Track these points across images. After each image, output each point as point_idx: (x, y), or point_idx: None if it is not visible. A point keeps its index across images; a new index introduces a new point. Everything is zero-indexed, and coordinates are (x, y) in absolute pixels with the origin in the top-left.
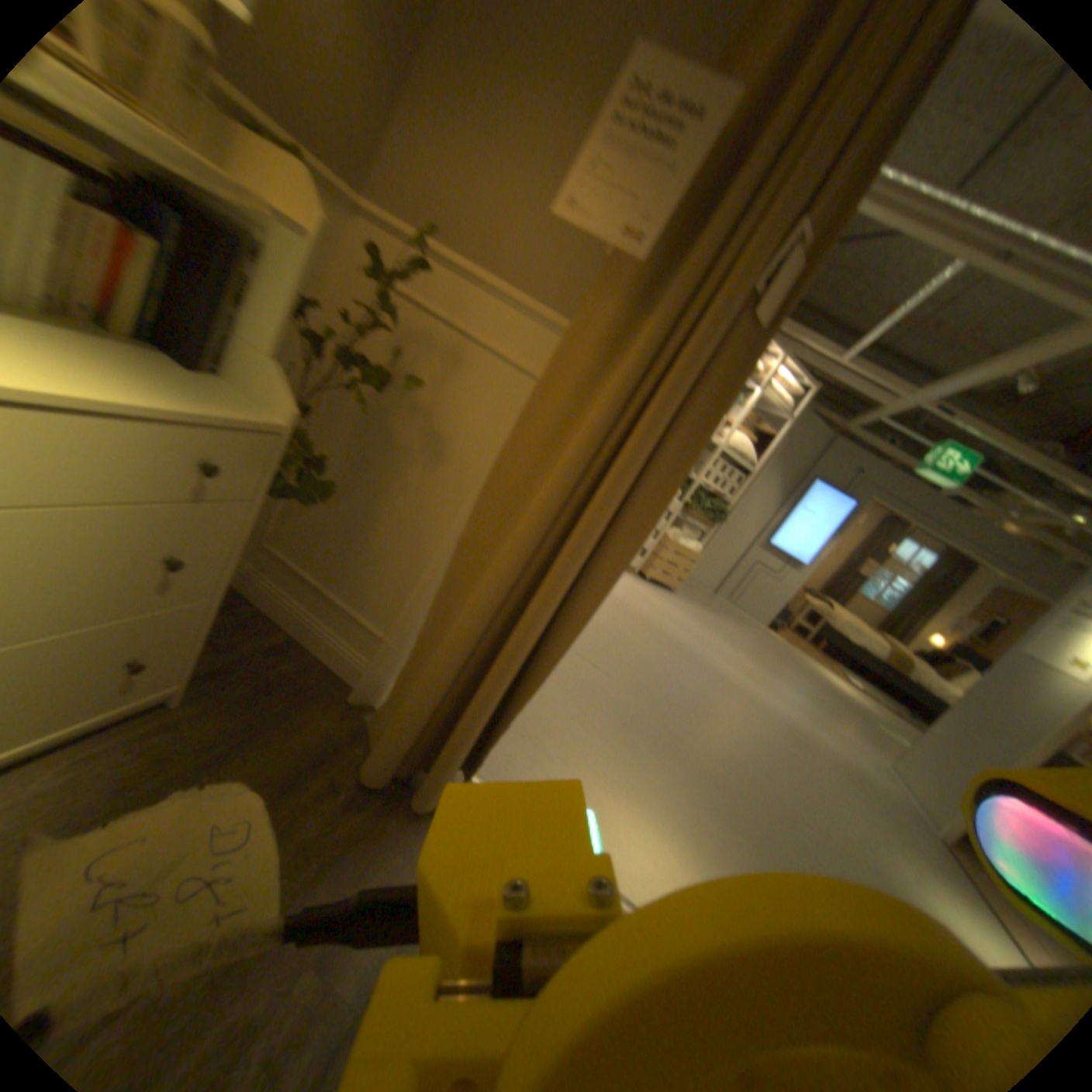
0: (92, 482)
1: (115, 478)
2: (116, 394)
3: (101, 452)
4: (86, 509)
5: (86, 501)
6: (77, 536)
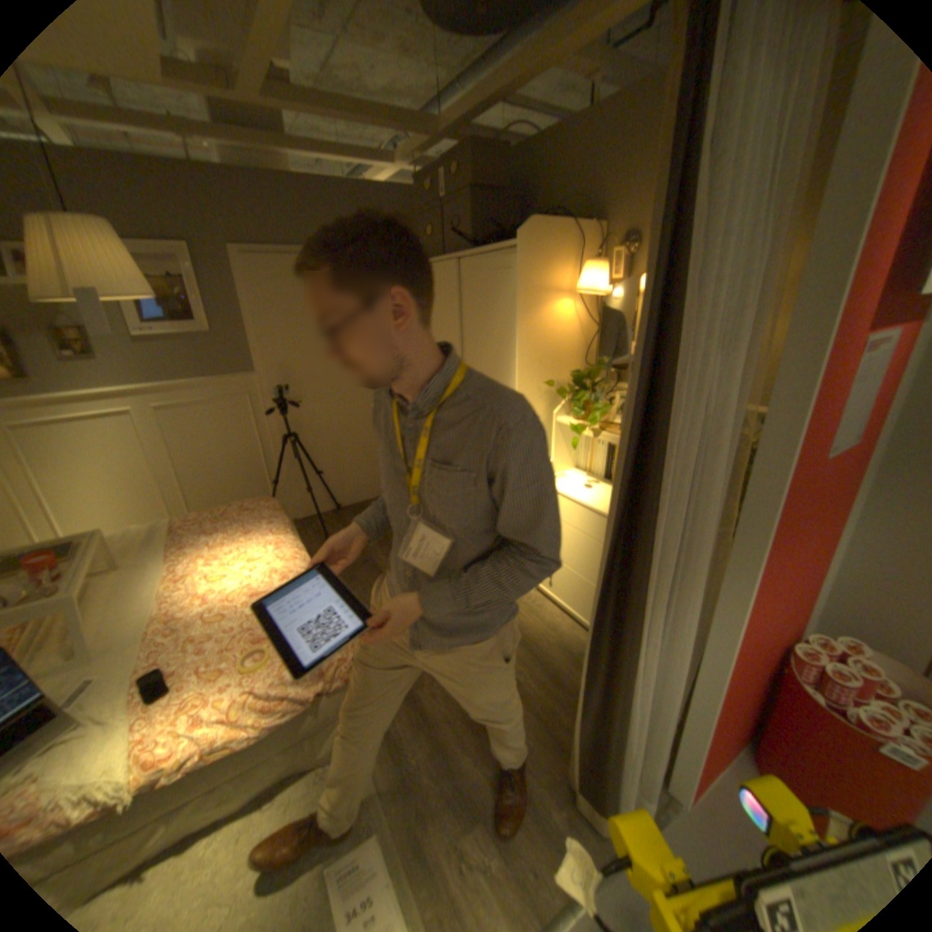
0: (591, 530)
1: (596, 531)
2: (601, 506)
3: (592, 521)
4: (591, 538)
5: (591, 535)
6: (590, 546)
